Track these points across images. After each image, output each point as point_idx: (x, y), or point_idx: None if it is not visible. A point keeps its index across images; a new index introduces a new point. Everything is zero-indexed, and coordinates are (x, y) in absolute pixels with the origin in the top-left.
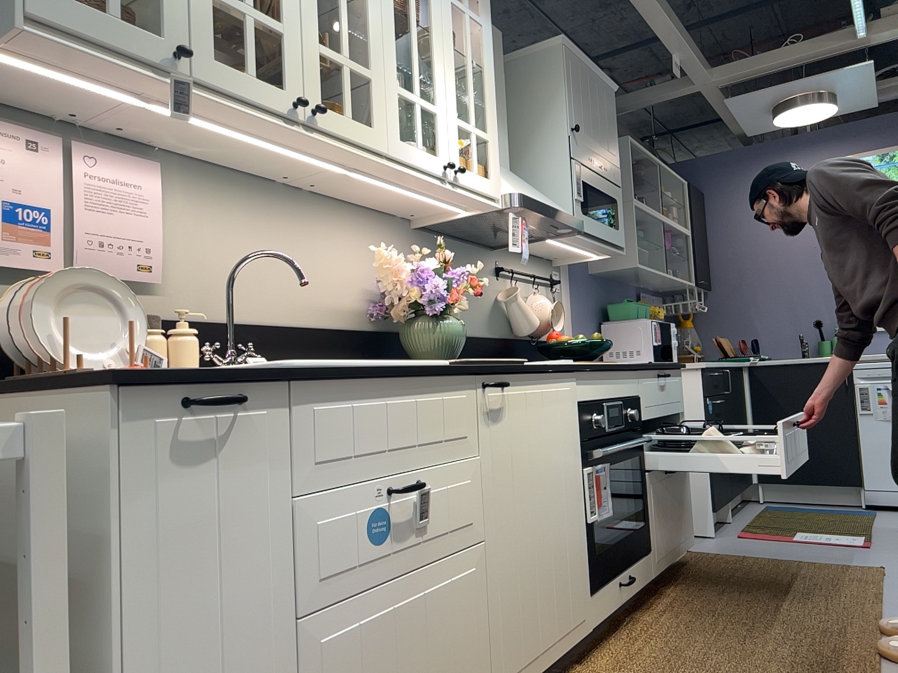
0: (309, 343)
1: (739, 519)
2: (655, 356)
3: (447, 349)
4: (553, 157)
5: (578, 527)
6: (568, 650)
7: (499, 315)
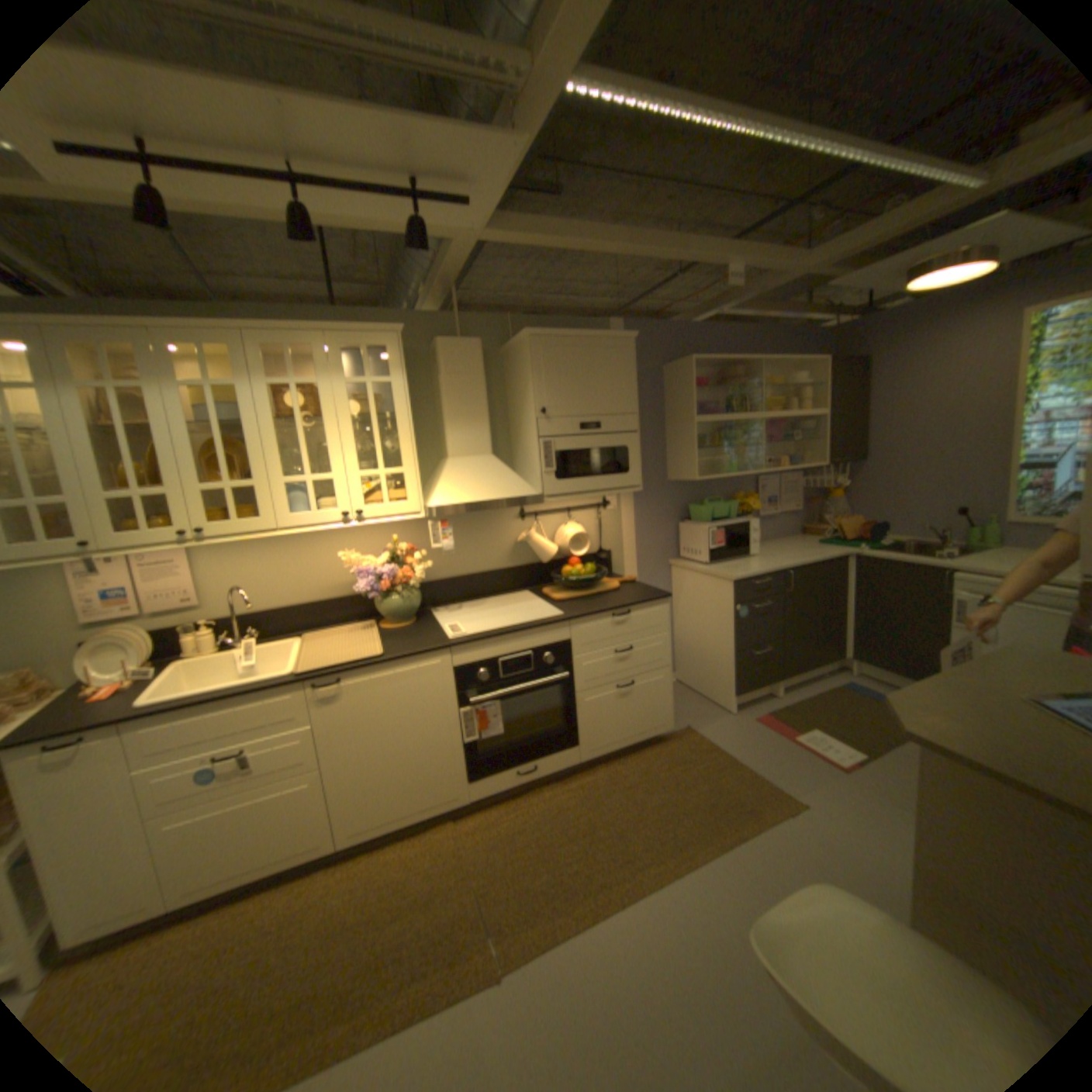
0: (316, 611)
1: (794, 697)
2: (711, 558)
3: (399, 613)
4: (531, 435)
5: (448, 746)
6: (434, 816)
7: (522, 549)
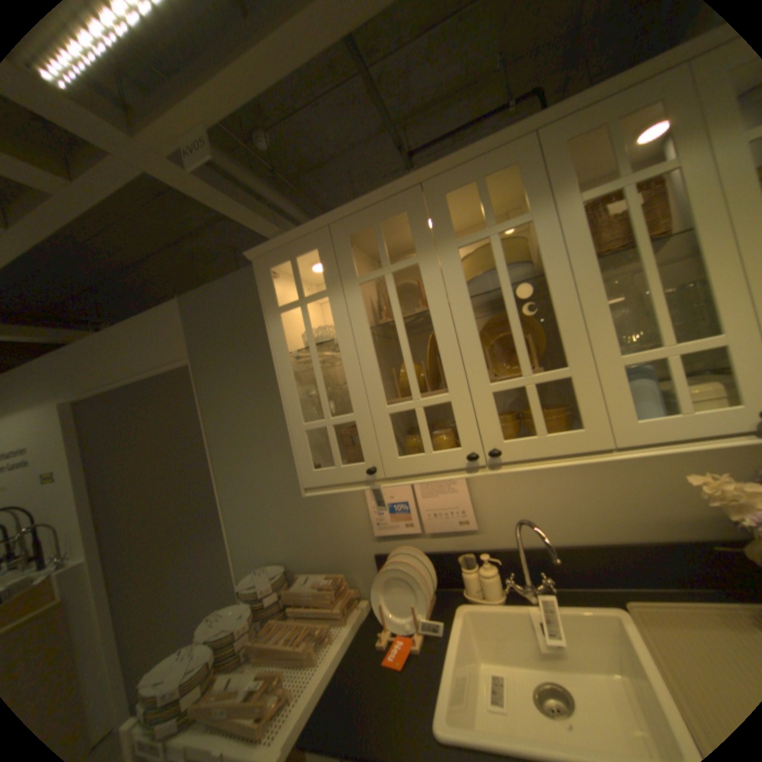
0: (634, 560)
1: None
2: None
3: None
4: None
5: None
6: None
7: None
